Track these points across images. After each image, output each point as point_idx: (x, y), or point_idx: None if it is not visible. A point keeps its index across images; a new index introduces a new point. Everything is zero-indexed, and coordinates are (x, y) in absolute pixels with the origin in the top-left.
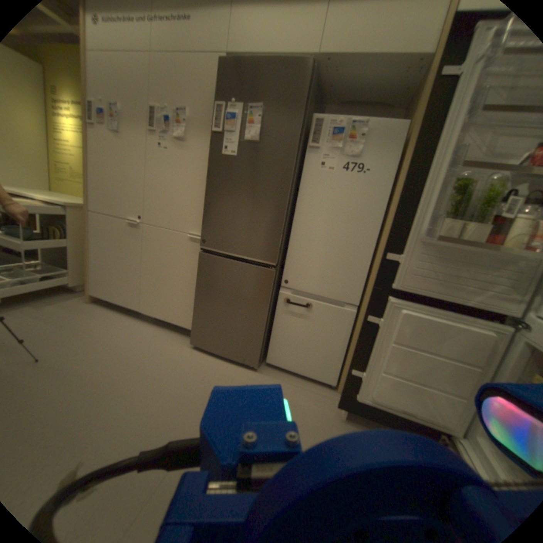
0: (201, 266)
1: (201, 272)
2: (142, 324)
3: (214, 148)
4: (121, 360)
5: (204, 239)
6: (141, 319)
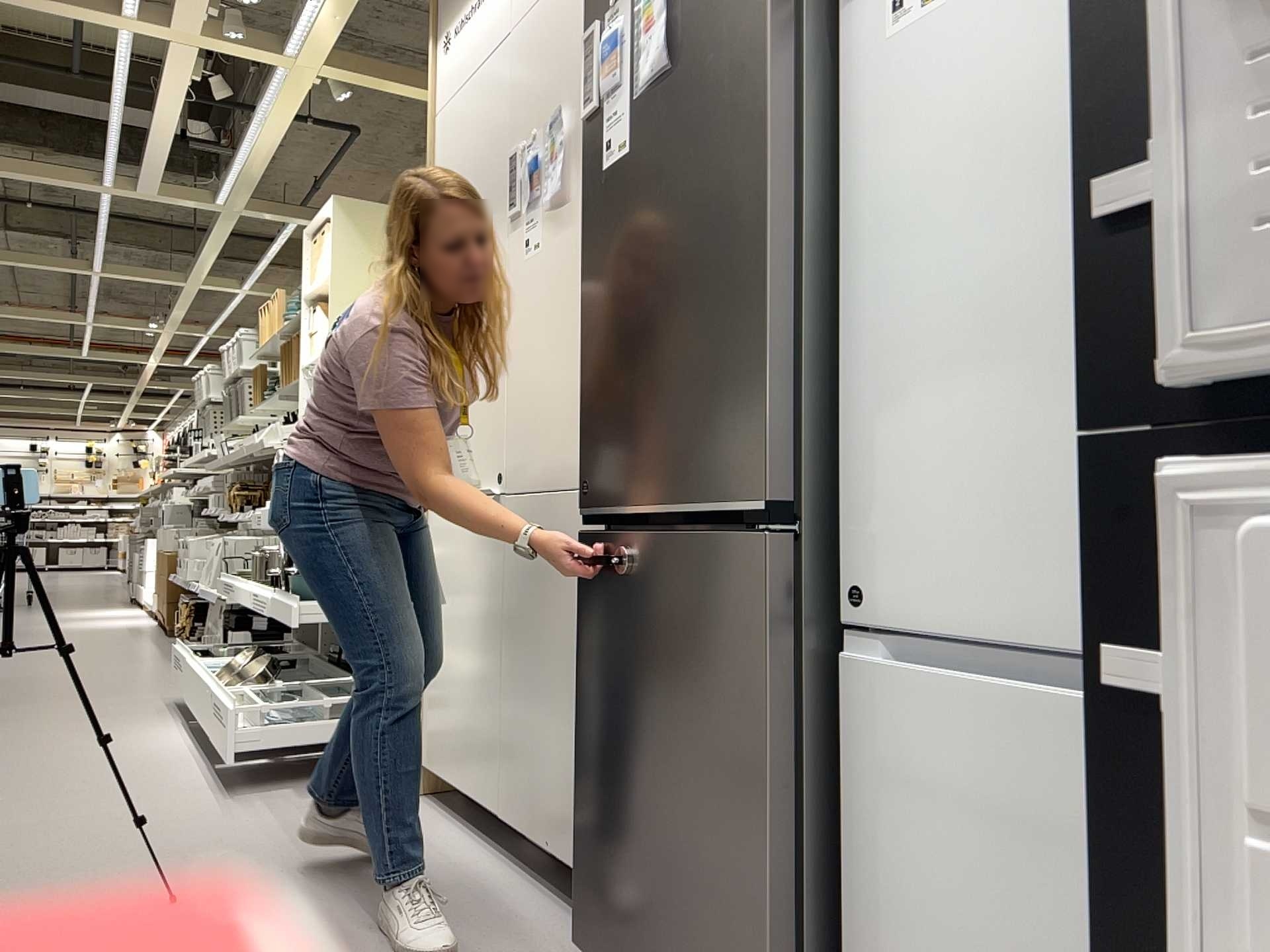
0: (584, 587)
1: (584, 614)
2: (499, 867)
3: (588, 167)
4: (338, 949)
5: (585, 480)
6: (512, 851)
